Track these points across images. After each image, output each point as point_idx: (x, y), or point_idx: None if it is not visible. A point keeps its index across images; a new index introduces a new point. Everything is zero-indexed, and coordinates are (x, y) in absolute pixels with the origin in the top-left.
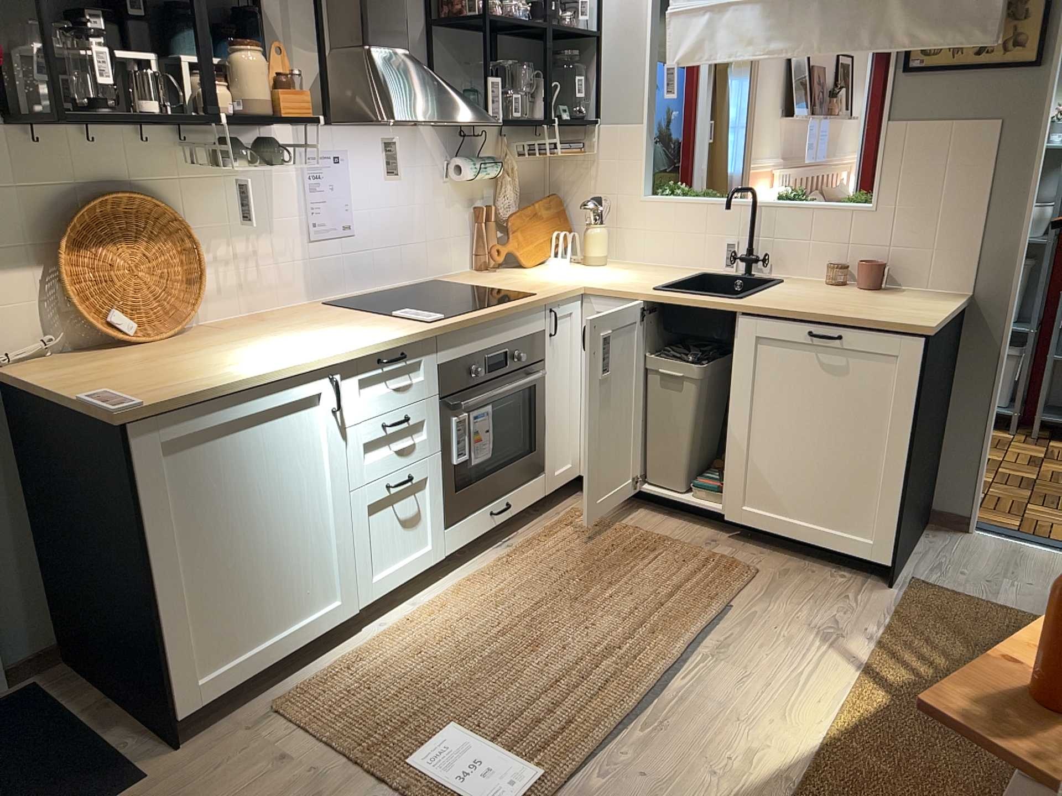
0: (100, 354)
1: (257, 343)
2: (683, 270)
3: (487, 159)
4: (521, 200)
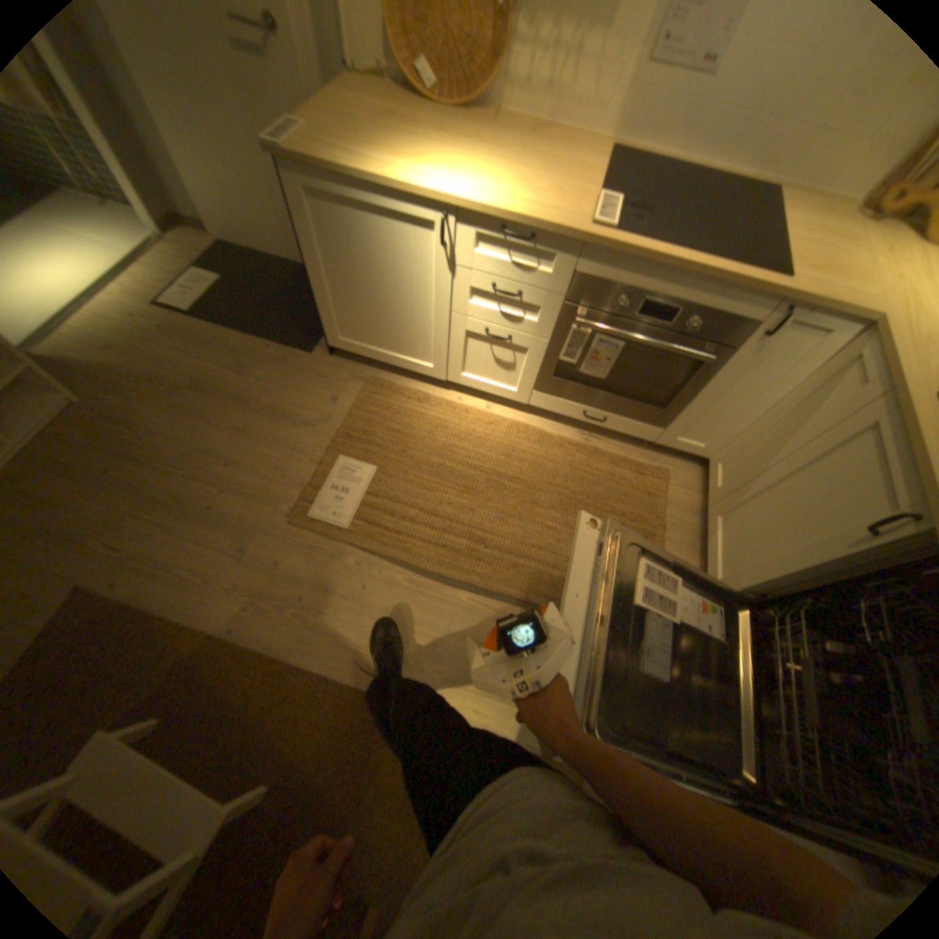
0: (398, 96)
1: (466, 149)
2: None
3: None
4: None
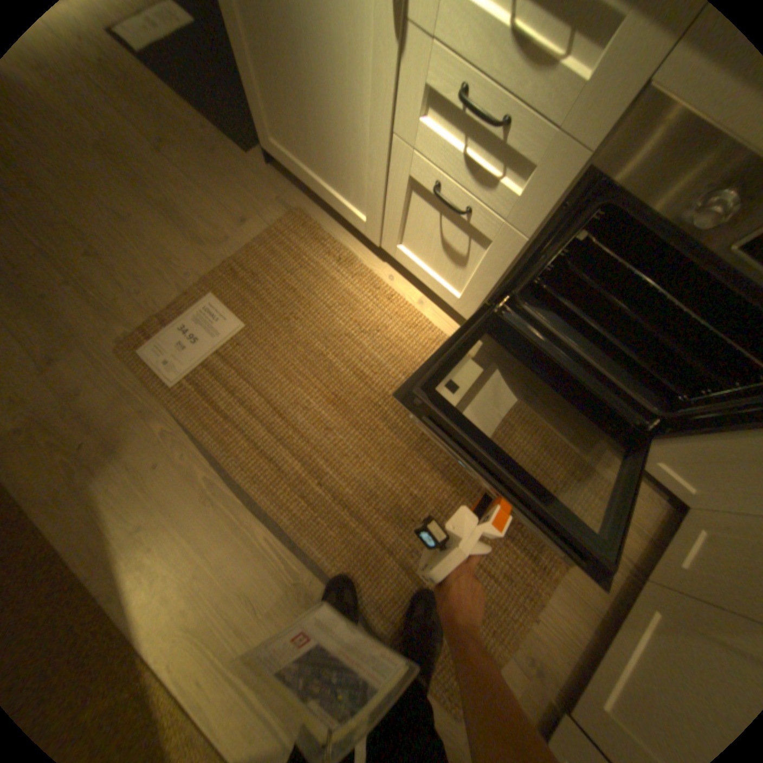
0: None
1: None
2: None
3: None
4: None
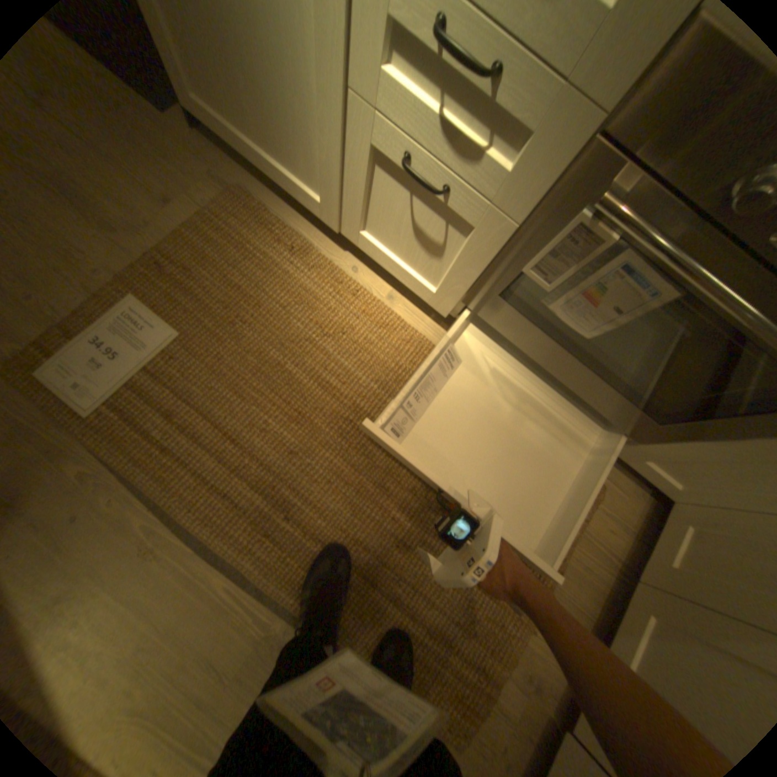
0: None
1: None
2: None
3: None
4: None
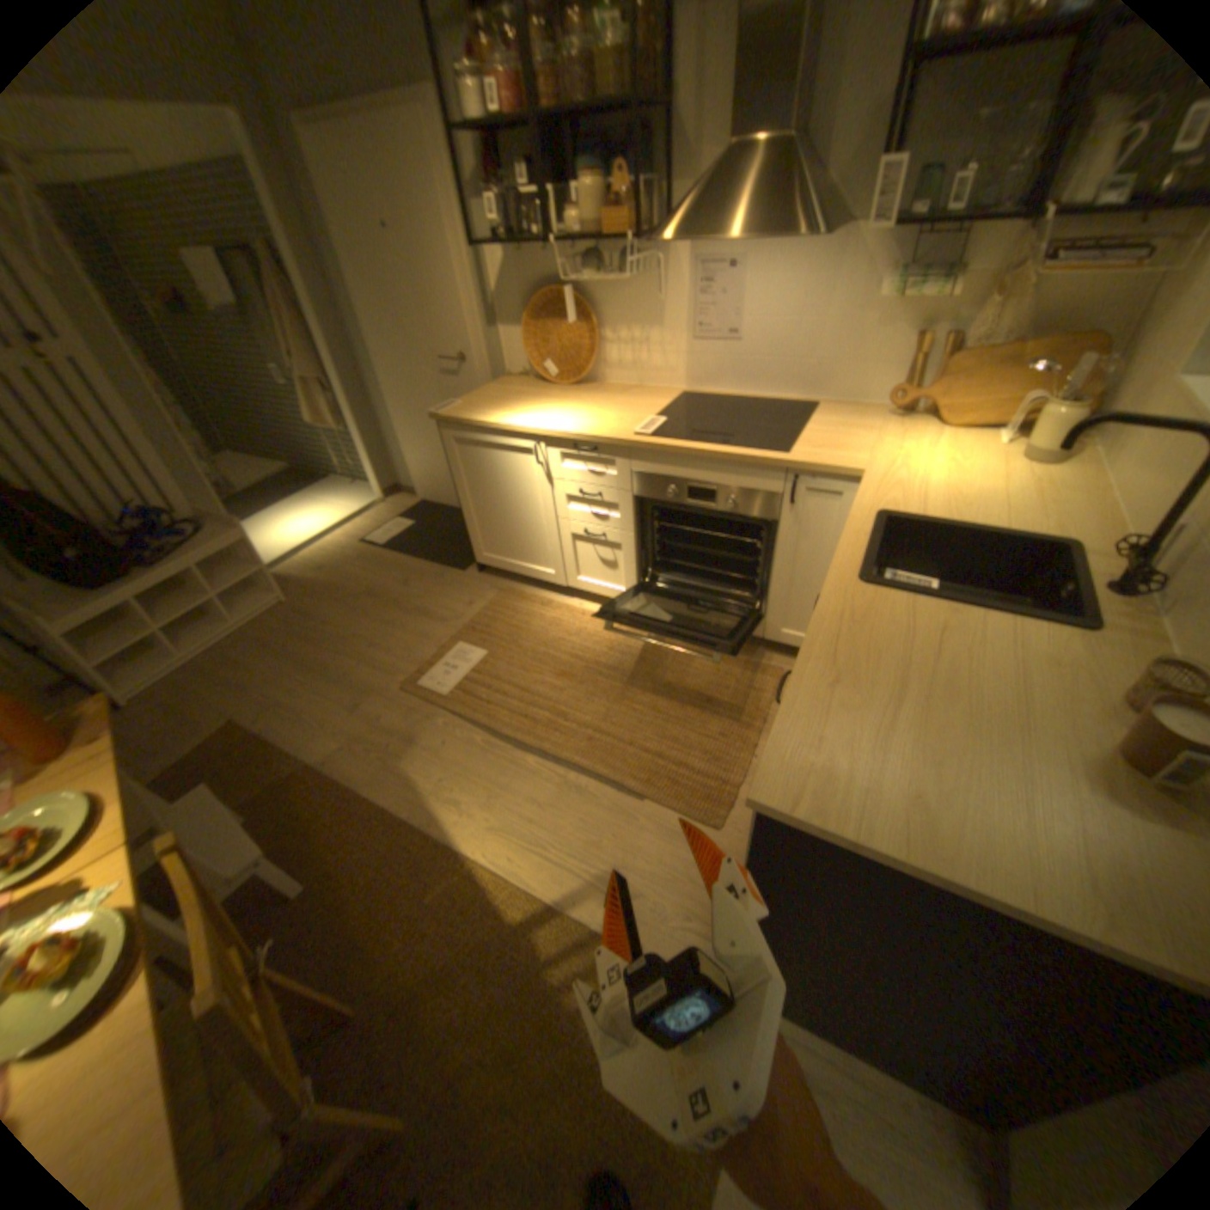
0: (534, 384)
1: (564, 405)
2: (1100, 526)
3: (940, 269)
4: (1047, 330)
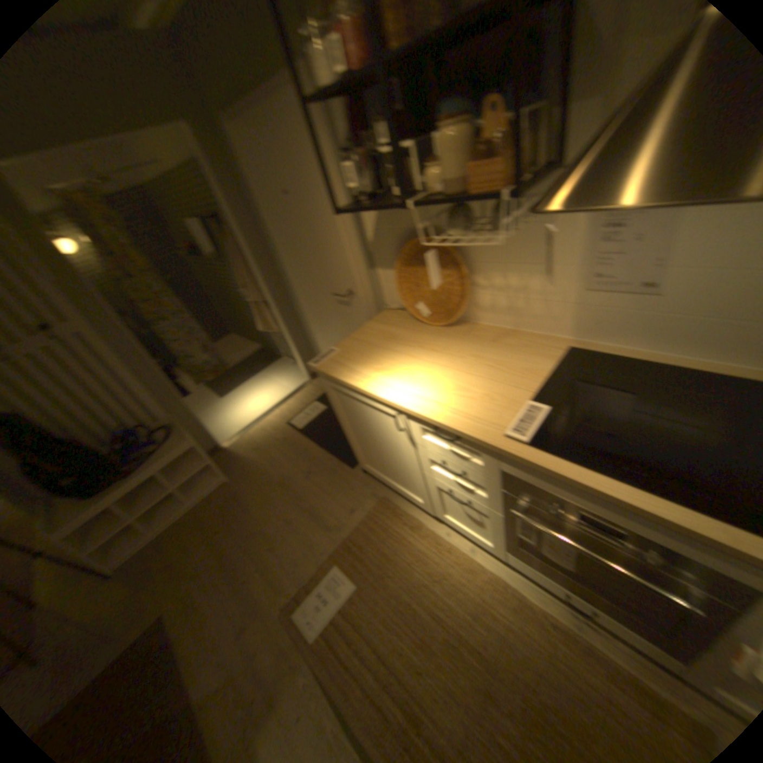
0: (404, 320)
1: (428, 359)
2: None
3: None
4: None
